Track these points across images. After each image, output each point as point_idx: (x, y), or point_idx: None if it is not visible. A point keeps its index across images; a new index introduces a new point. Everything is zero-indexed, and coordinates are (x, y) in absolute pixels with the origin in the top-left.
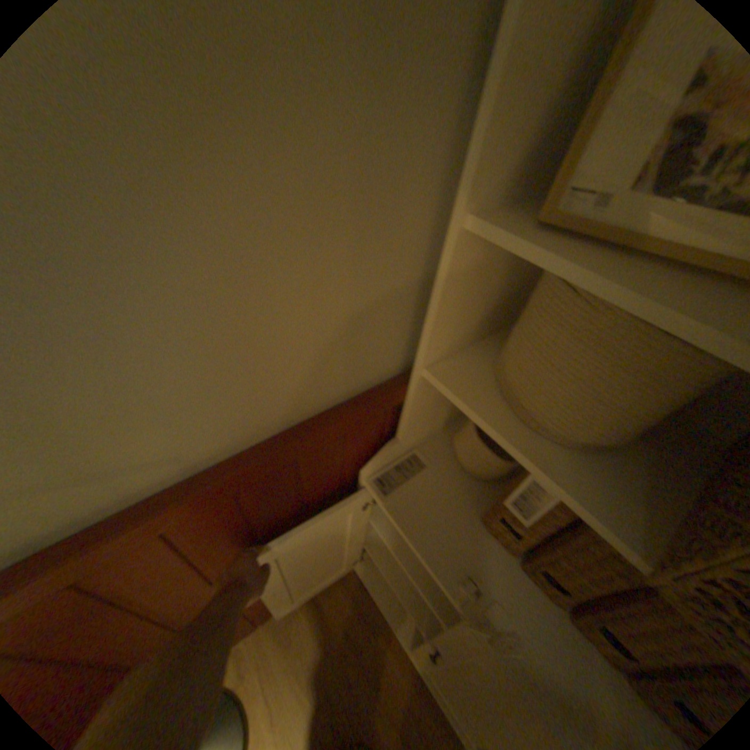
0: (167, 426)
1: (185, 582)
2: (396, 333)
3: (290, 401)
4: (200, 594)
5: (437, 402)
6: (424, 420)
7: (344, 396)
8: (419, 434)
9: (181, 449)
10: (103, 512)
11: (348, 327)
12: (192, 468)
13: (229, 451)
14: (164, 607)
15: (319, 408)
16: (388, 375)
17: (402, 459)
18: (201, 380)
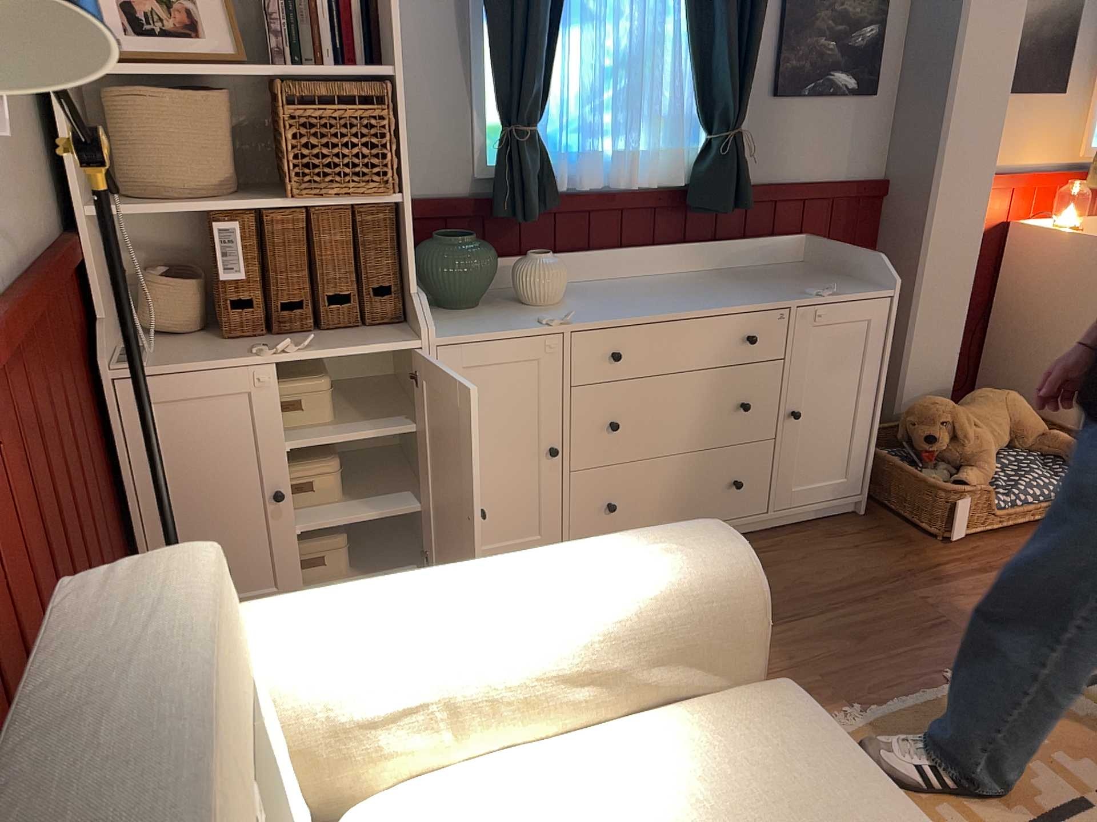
0: (2, 198)
1: (55, 448)
2: (45, 178)
3: (29, 217)
4: (68, 500)
5: (102, 266)
6: (105, 290)
7: (46, 237)
8: (109, 312)
9: (9, 230)
10: (3, 272)
11: (28, 155)
12: (17, 260)
13: (23, 255)
14: (56, 487)
15: (41, 241)
16: (56, 229)
17: (114, 352)
18: (2, 164)
